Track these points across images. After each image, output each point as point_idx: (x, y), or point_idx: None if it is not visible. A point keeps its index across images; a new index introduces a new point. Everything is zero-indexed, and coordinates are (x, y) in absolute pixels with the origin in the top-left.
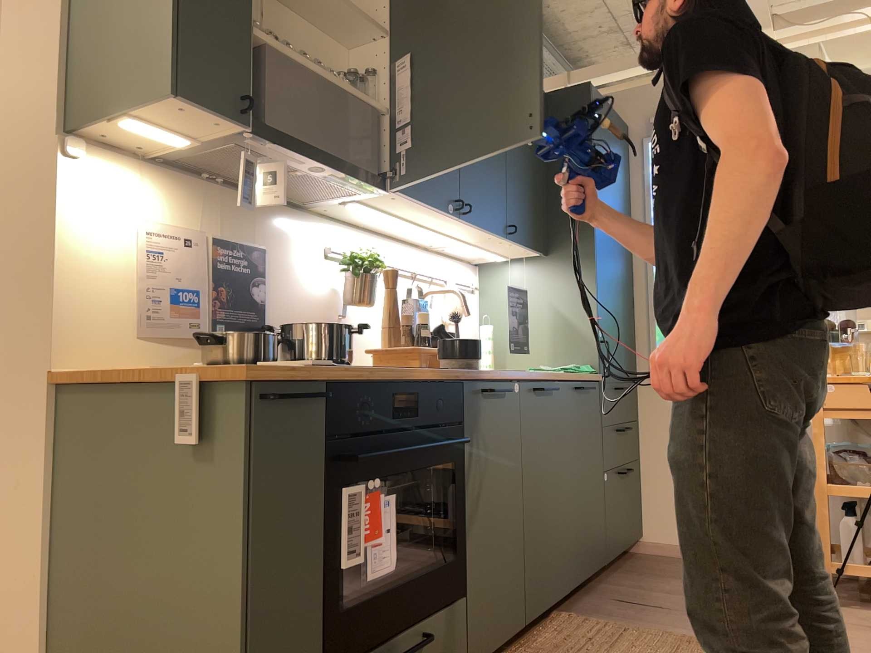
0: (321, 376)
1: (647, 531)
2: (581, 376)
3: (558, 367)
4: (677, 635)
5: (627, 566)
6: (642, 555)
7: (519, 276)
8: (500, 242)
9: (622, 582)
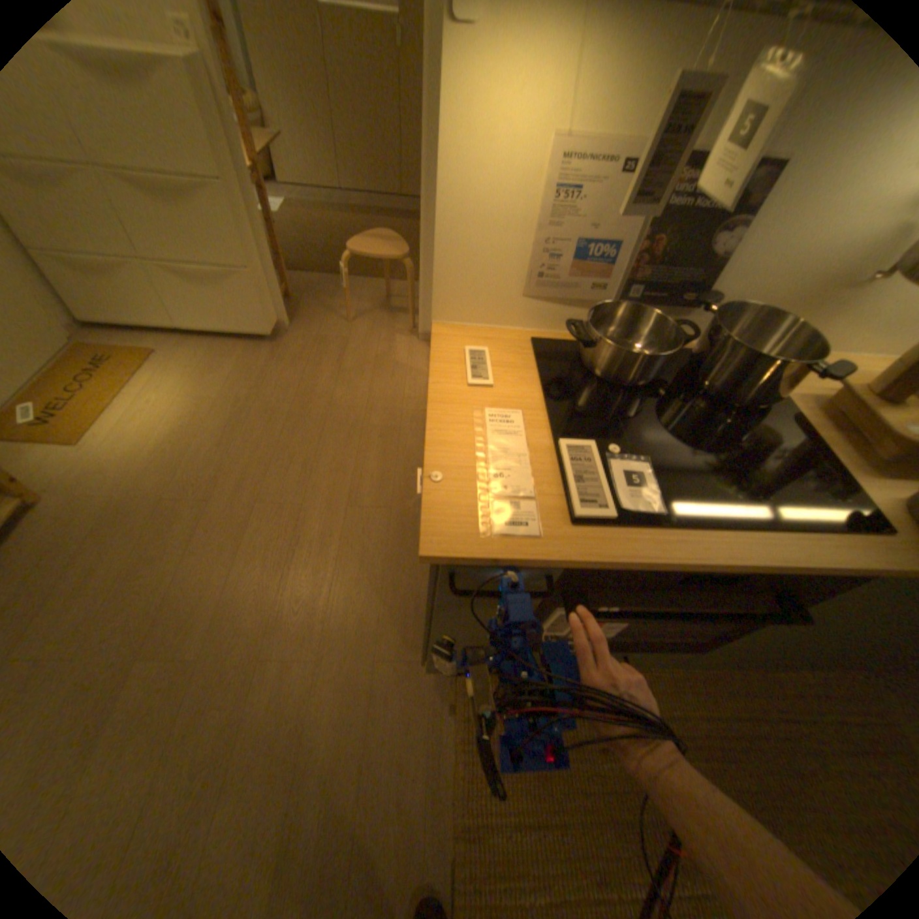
0: (564, 553)
1: None
2: None
3: None
4: None
5: None
6: None
7: None
8: None
9: None
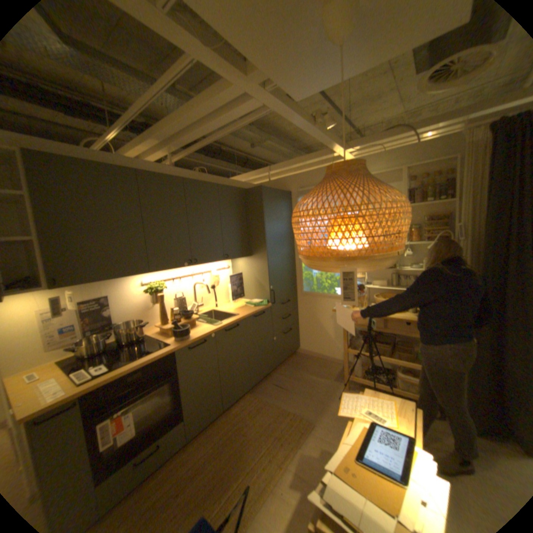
0: (76, 395)
1: (300, 346)
2: (258, 309)
3: (256, 299)
4: (280, 410)
5: (289, 362)
6: (298, 354)
7: (243, 263)
8: (224, 260)
9: (281, 373)
